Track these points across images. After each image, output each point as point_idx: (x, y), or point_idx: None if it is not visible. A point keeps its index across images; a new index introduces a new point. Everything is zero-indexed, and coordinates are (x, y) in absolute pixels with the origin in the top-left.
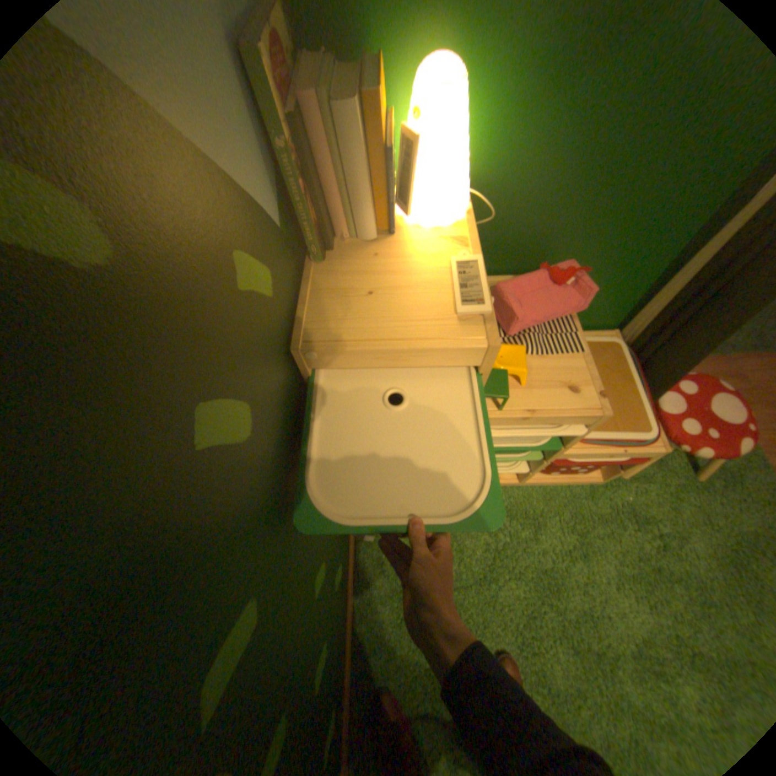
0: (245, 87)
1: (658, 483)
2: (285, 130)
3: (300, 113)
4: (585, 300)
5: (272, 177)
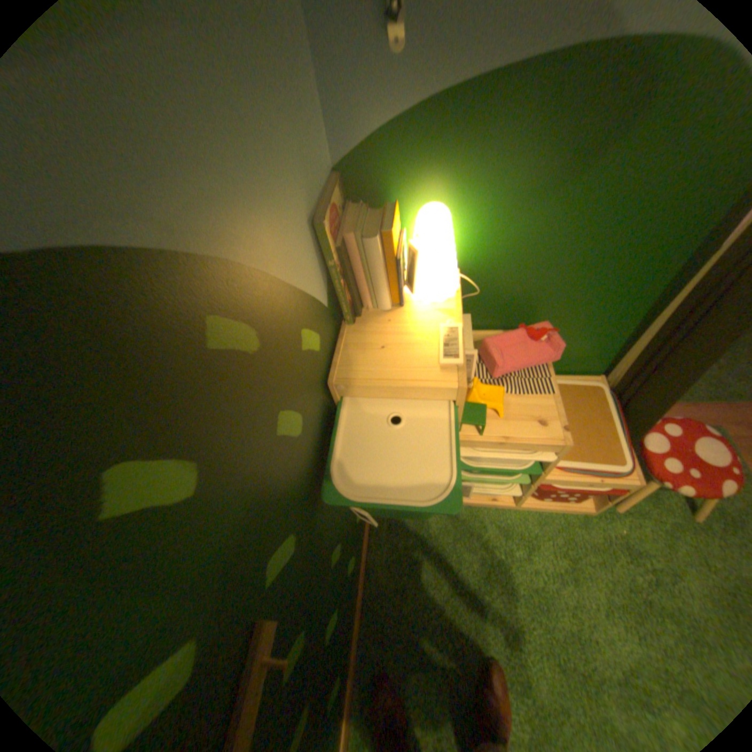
0: (314, 240)
1: (654, 520)
2: (334, 256)
3: (343, 244)
4: (556, 353)
5: (325, 280)
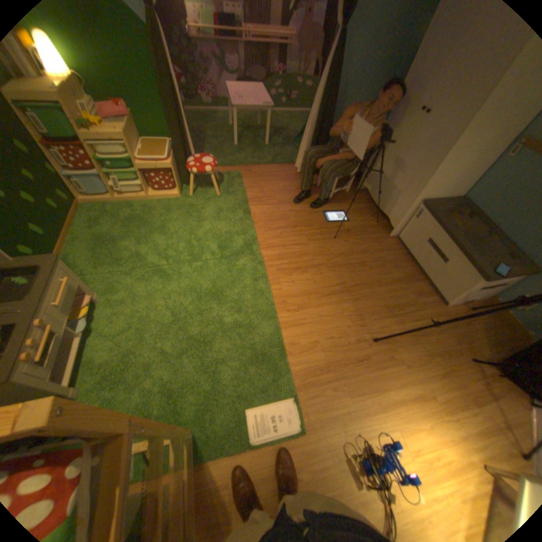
0: None
1: (202, 197)
2: None
3: None
4: (124, 110)
5: None
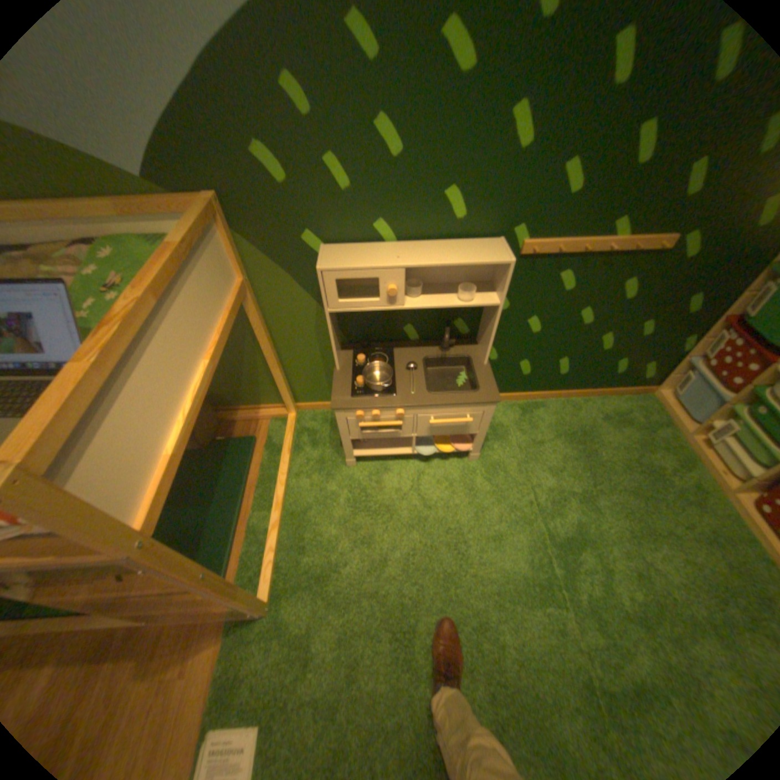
0: None
1: None
2: None
3: None
4: None
5: None
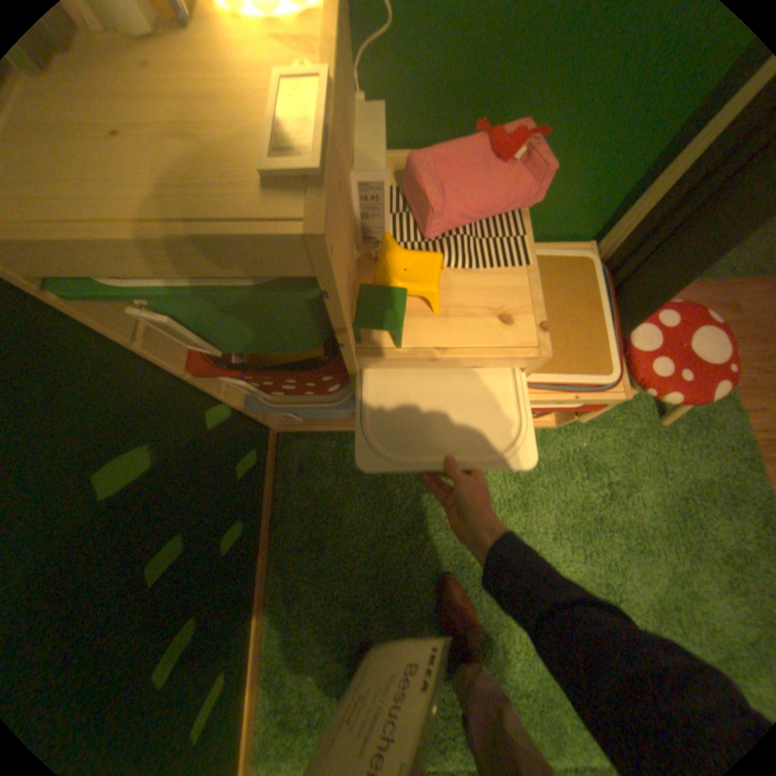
0: None
1: (617, 427)
2: None
3: None
4: (540, 185)
5: None
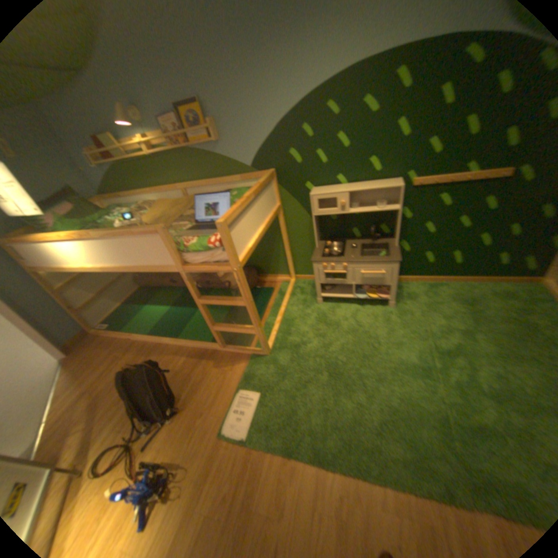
0: None
1: None
2: None
3: None
4: None
5: None
